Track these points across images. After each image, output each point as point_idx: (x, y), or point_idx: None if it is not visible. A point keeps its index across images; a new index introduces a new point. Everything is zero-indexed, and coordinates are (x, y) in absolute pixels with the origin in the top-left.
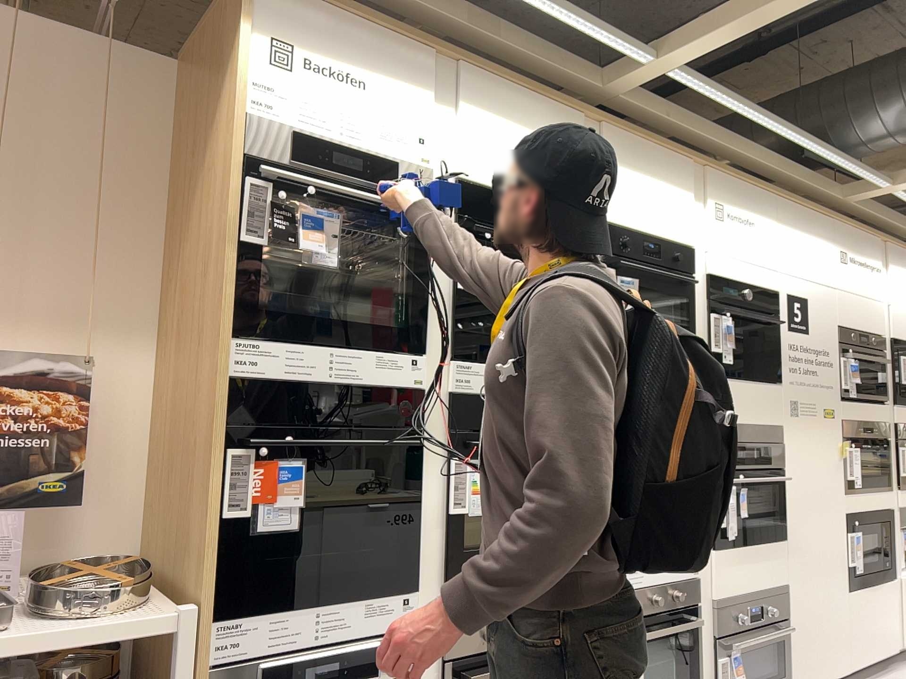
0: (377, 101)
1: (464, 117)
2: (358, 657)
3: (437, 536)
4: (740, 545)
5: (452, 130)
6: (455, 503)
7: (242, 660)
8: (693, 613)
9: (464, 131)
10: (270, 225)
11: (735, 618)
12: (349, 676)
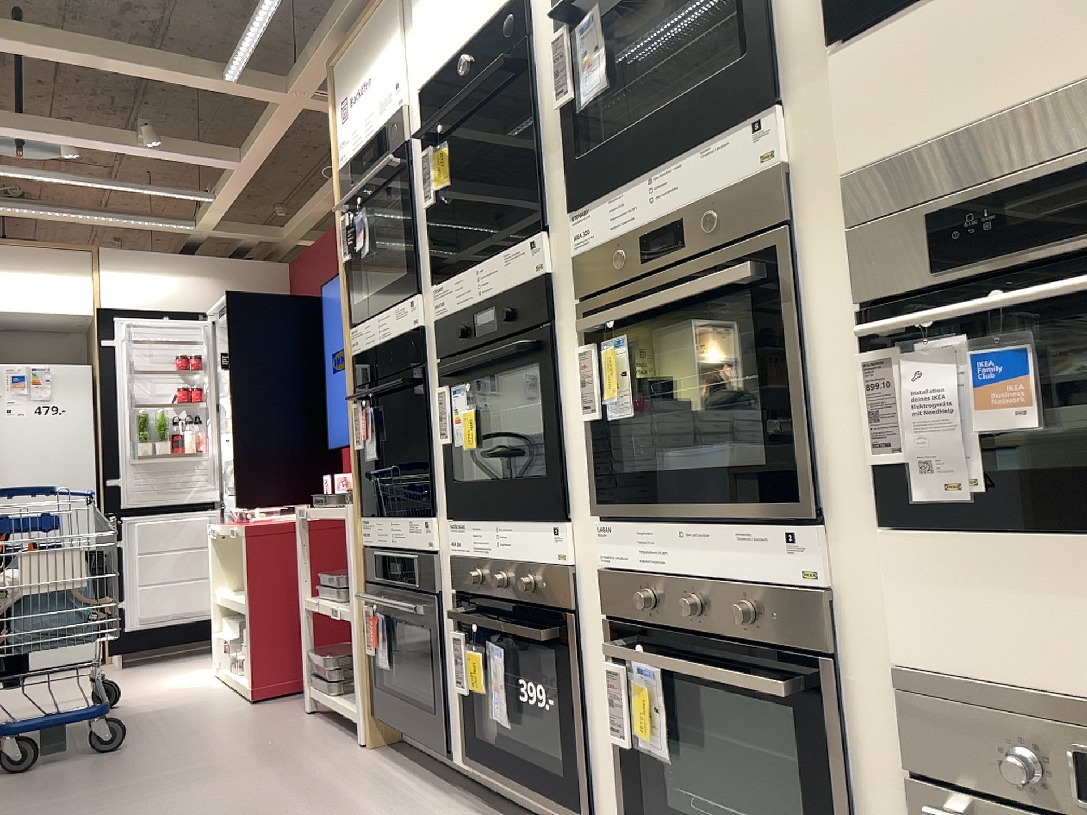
0: (374, 86)
1: (413, 23)
2: (408, 565)
3: (444, 467)
4: (1018, 526)
5: (415, 45)
6: (439, 432)
7: (372, 546)
8: (812, 672)
9: (414, 38)
10: (347, 241)
11: (1002, 759)
12: (405, 578)
